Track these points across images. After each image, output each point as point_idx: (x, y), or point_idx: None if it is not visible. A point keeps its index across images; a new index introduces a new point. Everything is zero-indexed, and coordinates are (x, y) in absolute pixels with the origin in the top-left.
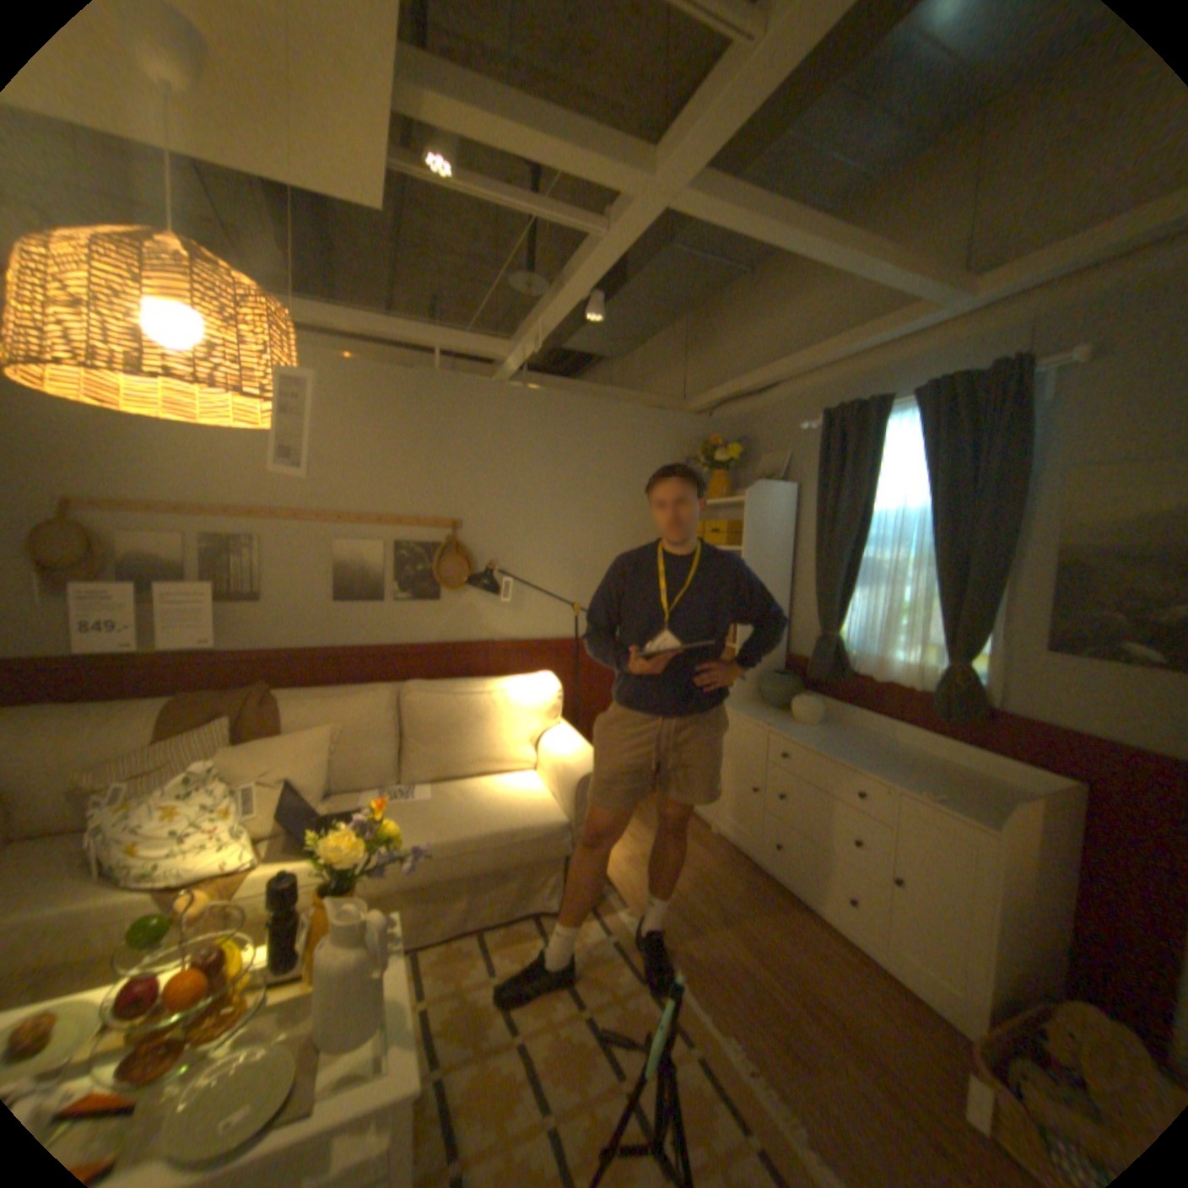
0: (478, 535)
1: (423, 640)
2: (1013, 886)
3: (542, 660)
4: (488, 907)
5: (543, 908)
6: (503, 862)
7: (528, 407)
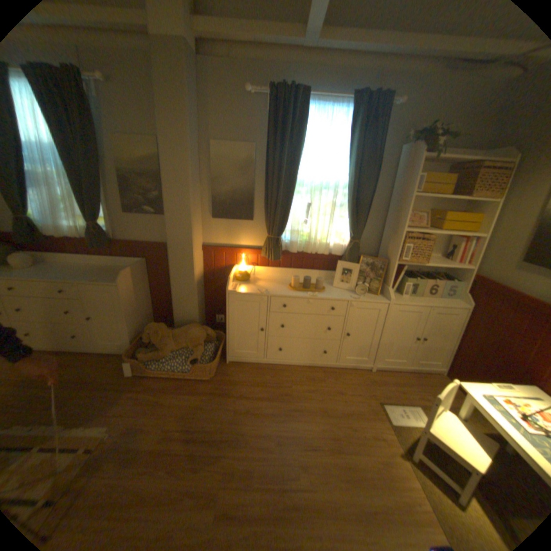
0: None
1: None
2: (125, 300)
3: None
4: None
5: None
6: None
7: None
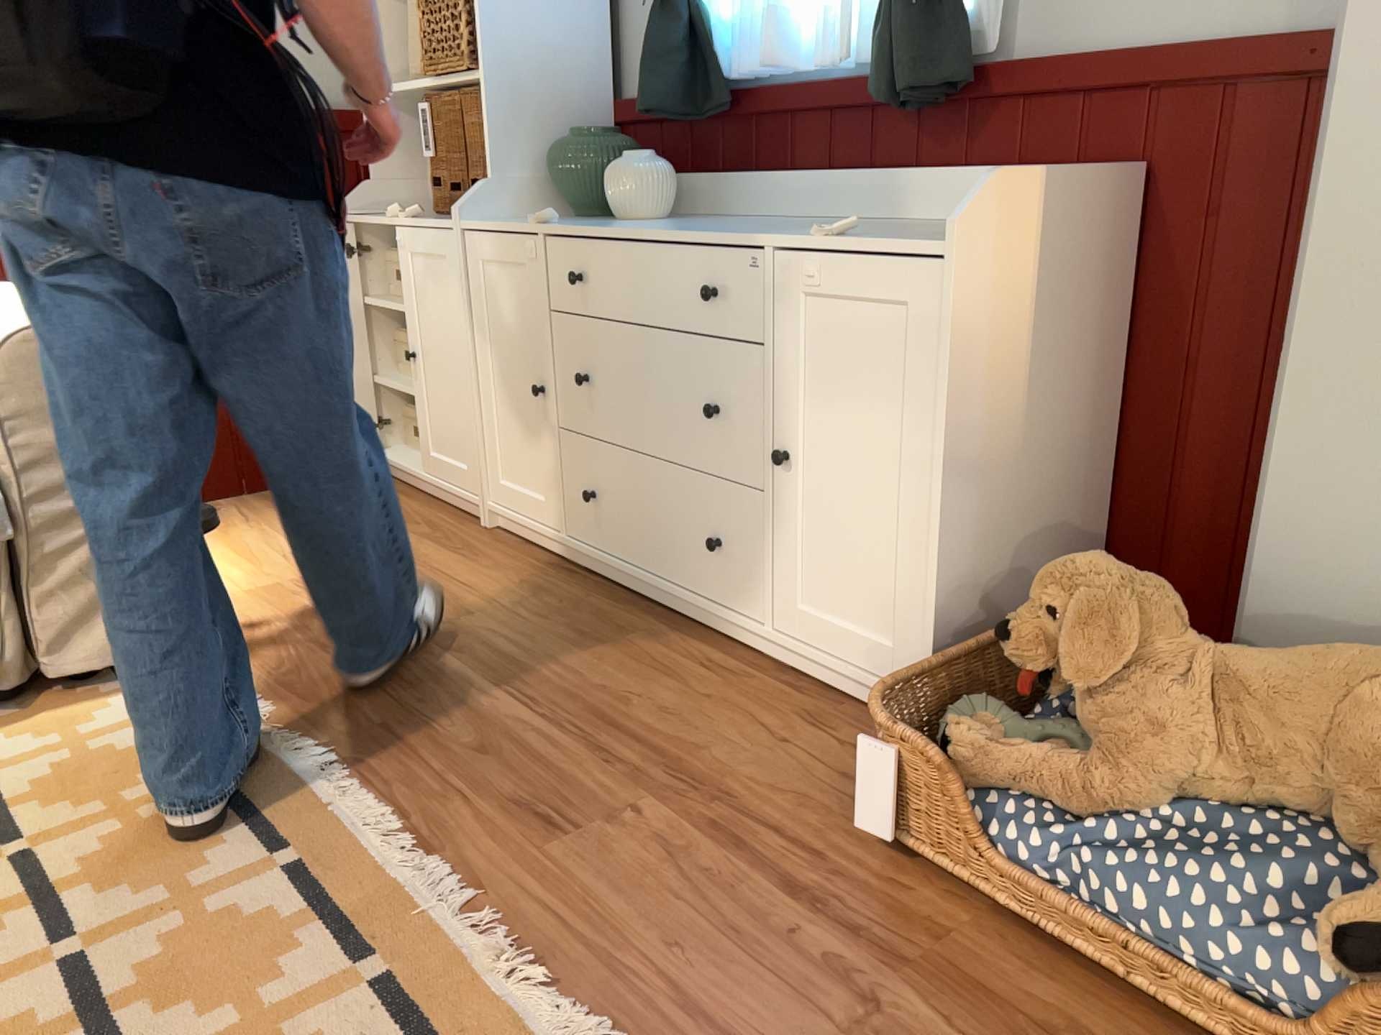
0: None
1: None
2: (972, 367)
3: None
4: None
5: None
6: None
7: None
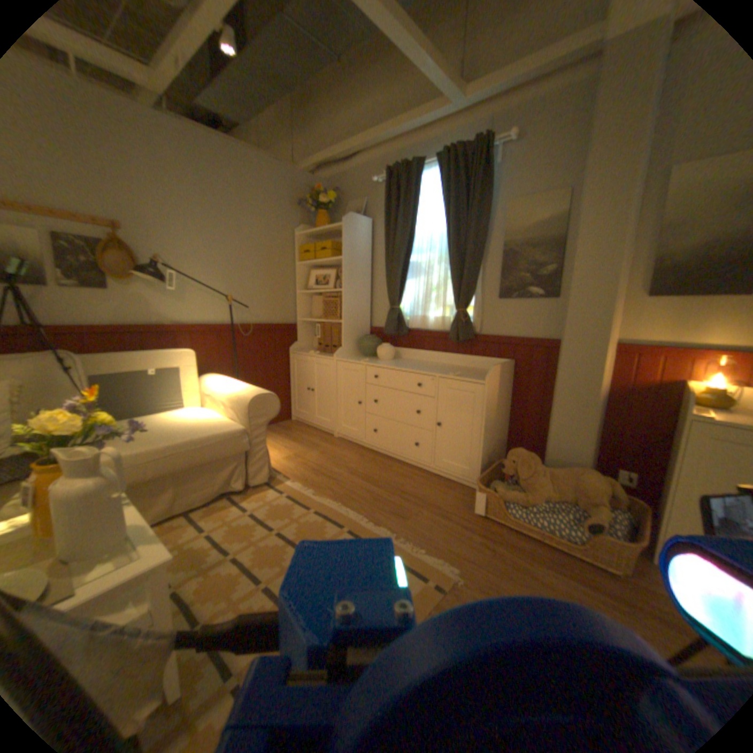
0: (137, 235)
1: (94, 321)
2: (488, 407)
3: (205, 339)
4: (188, 494)
5: (230, 489)
6: (197, 458)
7: (171, 132)
